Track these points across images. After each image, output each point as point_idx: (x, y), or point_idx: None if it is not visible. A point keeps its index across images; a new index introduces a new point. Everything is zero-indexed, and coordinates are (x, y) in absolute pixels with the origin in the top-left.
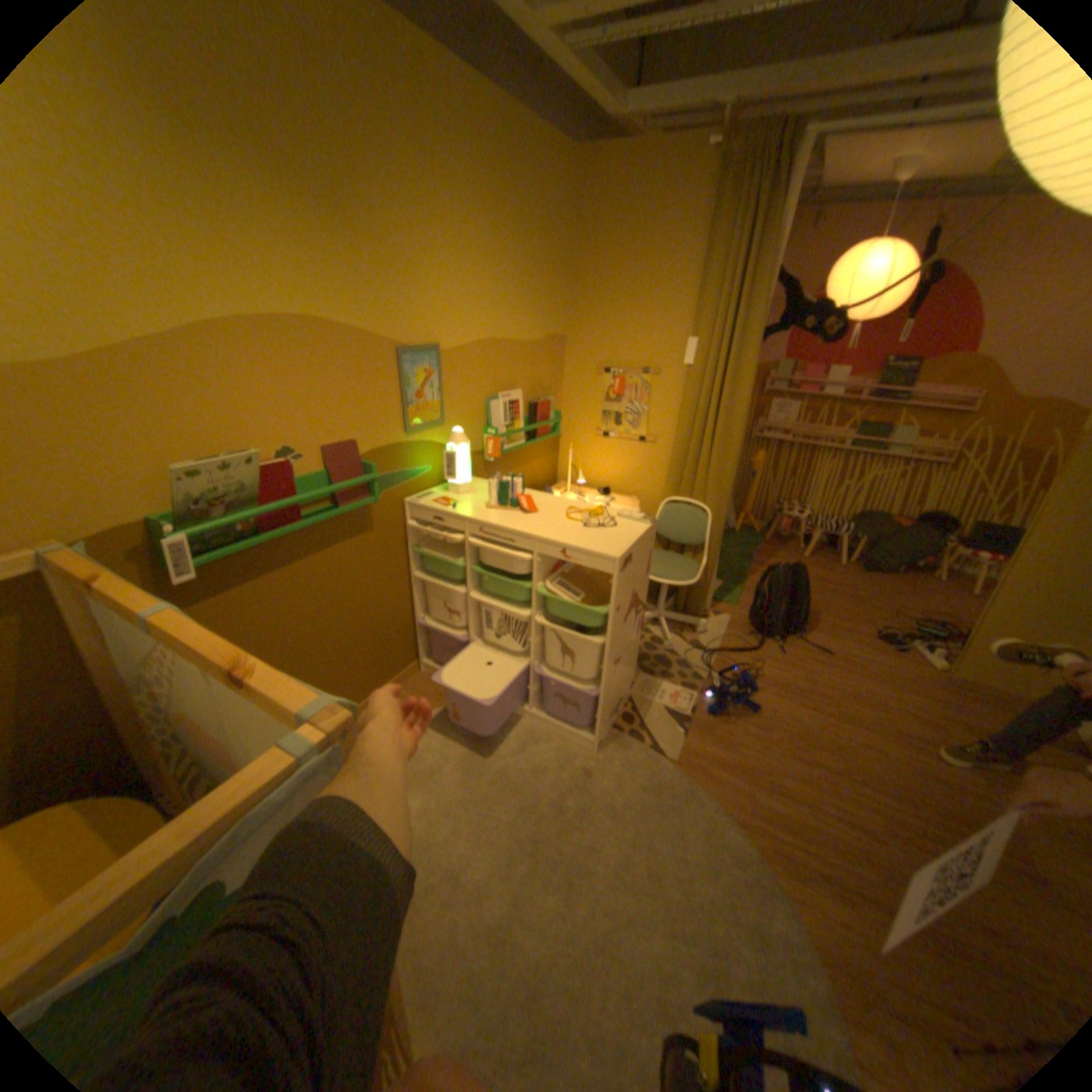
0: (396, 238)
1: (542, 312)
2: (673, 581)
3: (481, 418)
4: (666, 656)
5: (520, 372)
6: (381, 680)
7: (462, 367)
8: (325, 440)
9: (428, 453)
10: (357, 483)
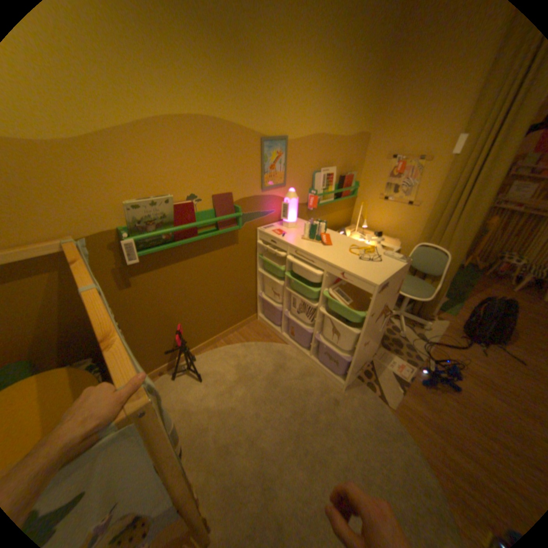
0: (267, 64)
1: (357, 116)
2: (415, 297)
3: (308, 183)
4: (400, 340)
5: (337, 155)
6: (236, 321)
7: (300, 151)
8: (215, 191)
9: (274, 202)
10: (229, 217)
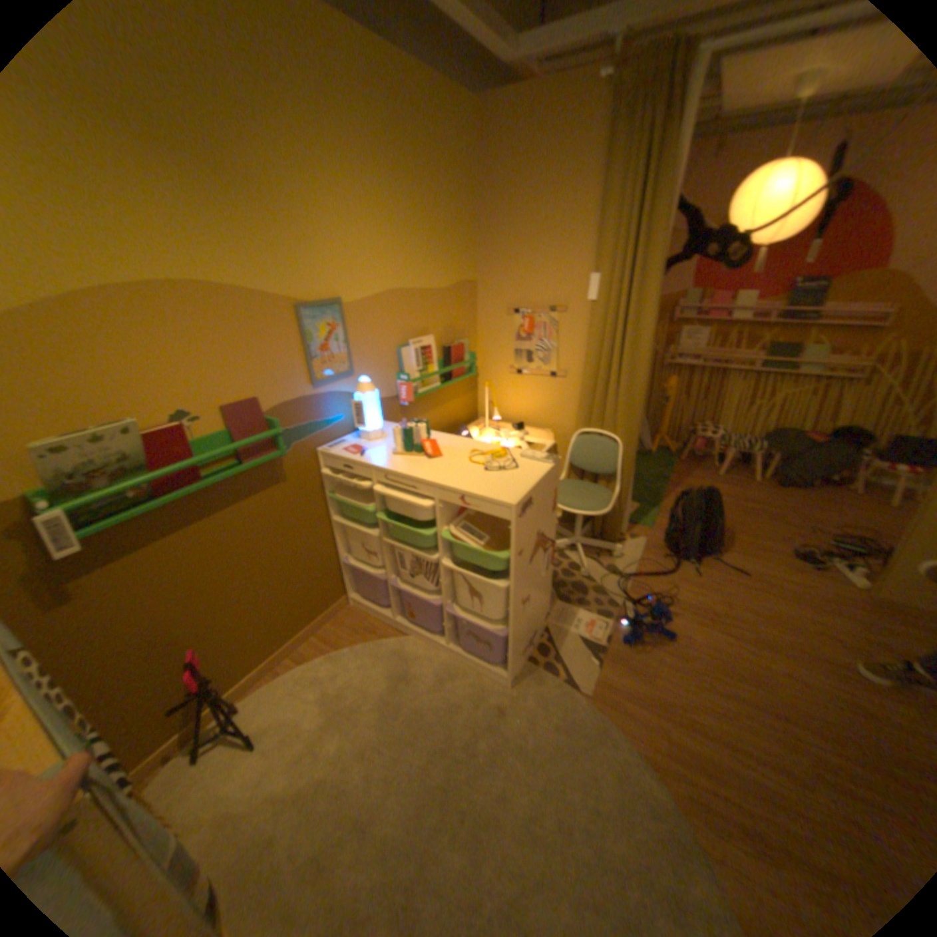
0: (282, 195)
1: (449, 259)
2: (586, 511)
3: (392, 365)
4: (582, 581)
5: (430, 318)
6: (308, 617)
7: (367, 317)
8: (222, 399)
9: (338, 402)
10: (258, 439)
